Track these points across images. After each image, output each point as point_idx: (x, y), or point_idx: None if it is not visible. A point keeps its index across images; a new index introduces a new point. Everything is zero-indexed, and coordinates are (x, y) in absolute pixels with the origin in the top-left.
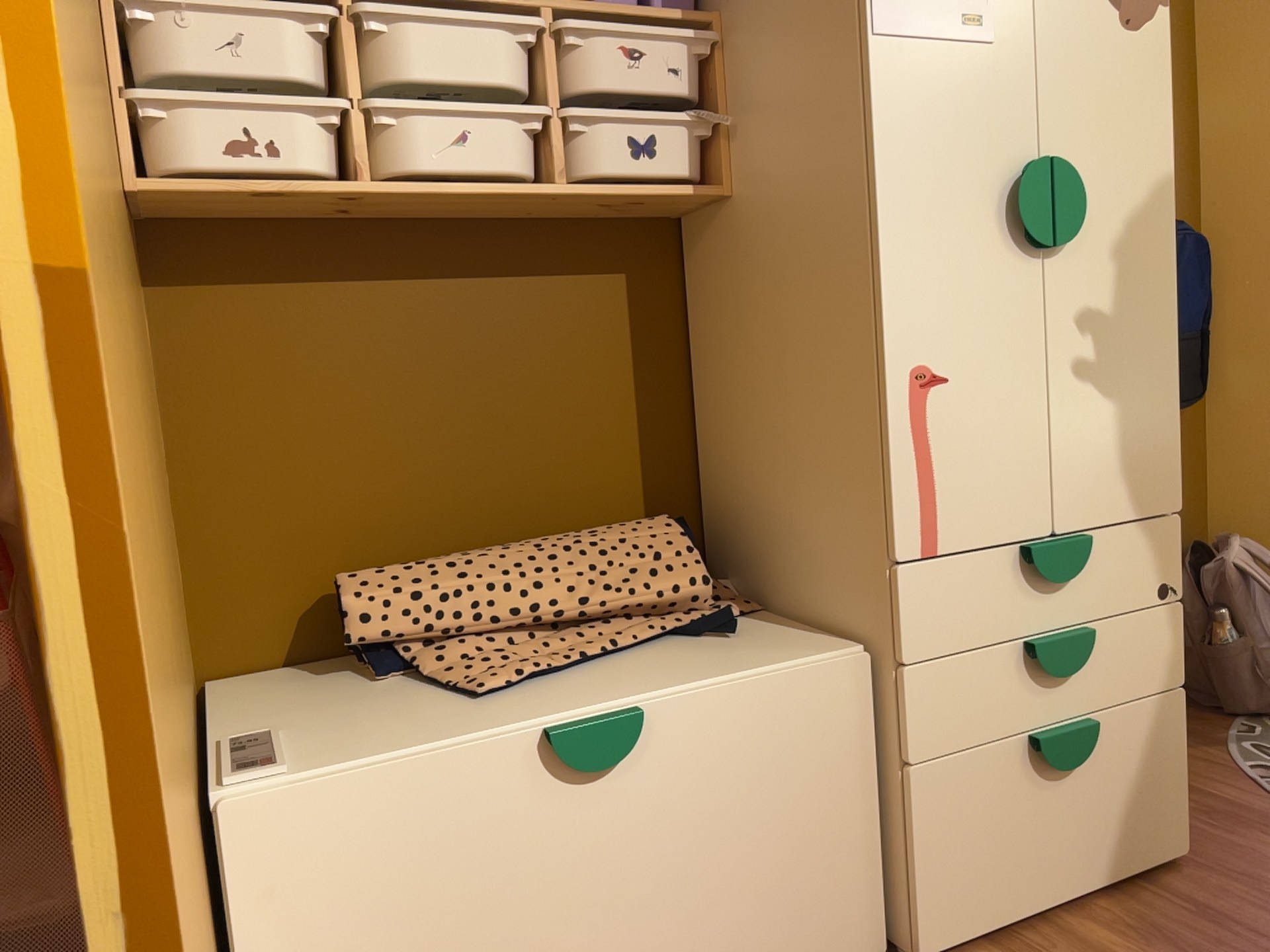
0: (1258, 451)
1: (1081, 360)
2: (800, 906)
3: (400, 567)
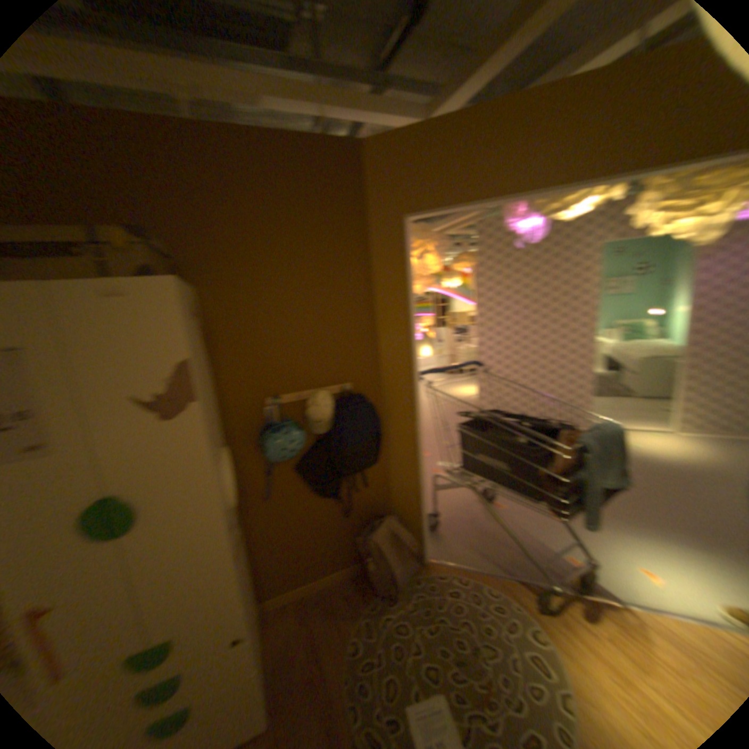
0: (405, 481)
1: (149, 576)
2: None
3: None
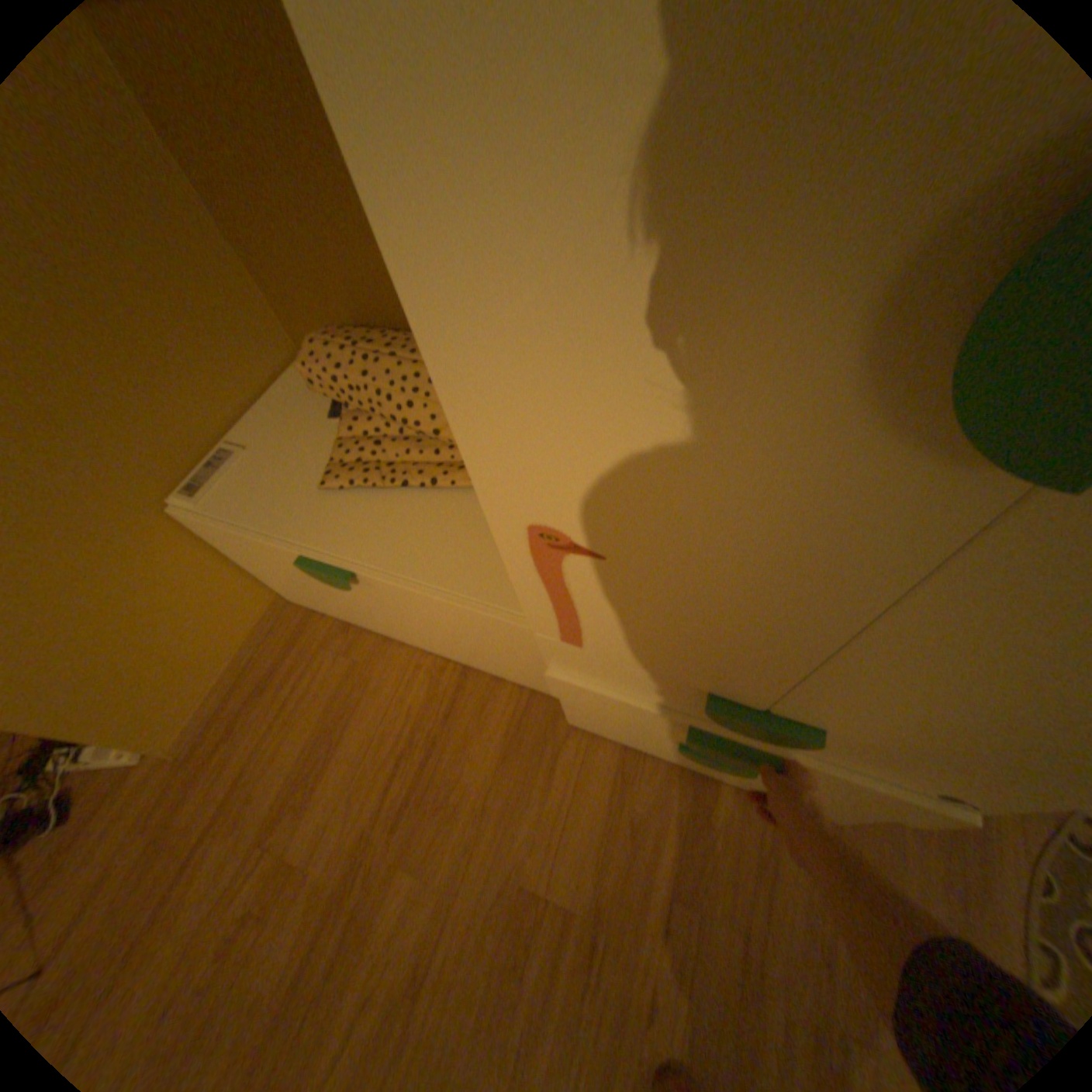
0: None
1: (998, 649)
2: (501, 666)
3: (367, 326)
